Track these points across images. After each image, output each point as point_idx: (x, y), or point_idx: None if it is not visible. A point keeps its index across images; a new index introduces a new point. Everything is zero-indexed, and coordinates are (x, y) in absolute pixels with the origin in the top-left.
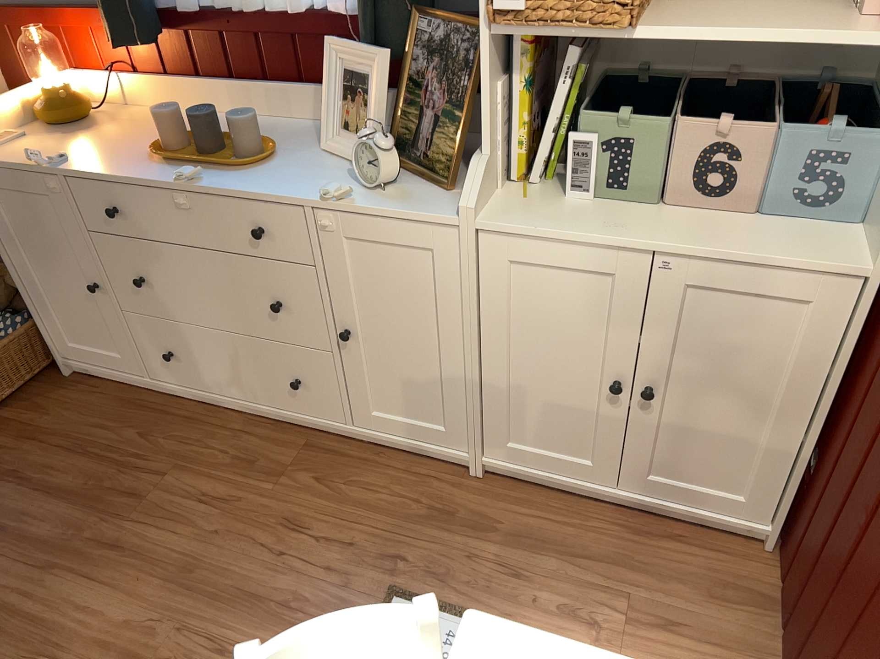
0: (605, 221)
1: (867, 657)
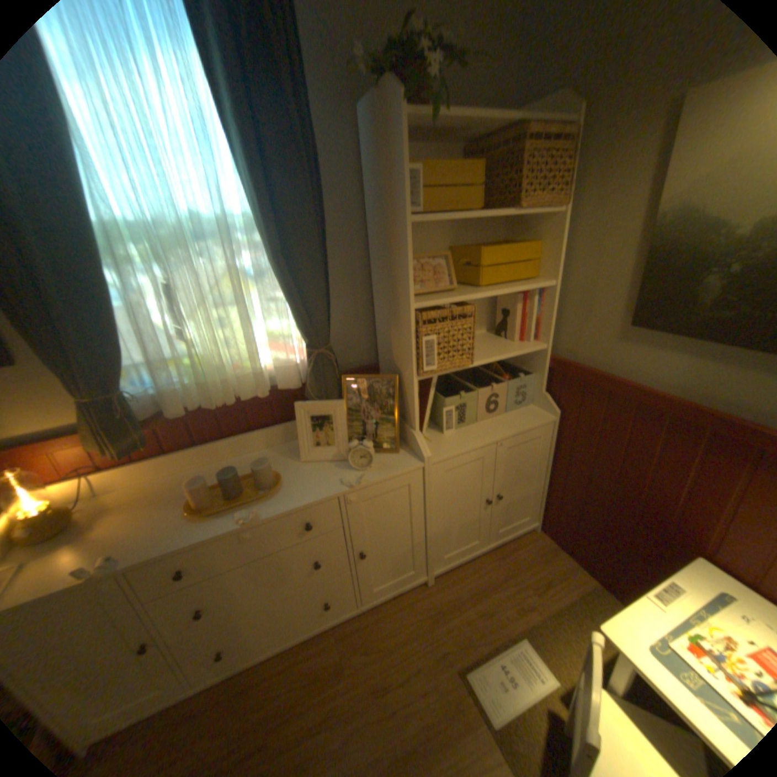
0: (470, 435)
1: (660, 540)
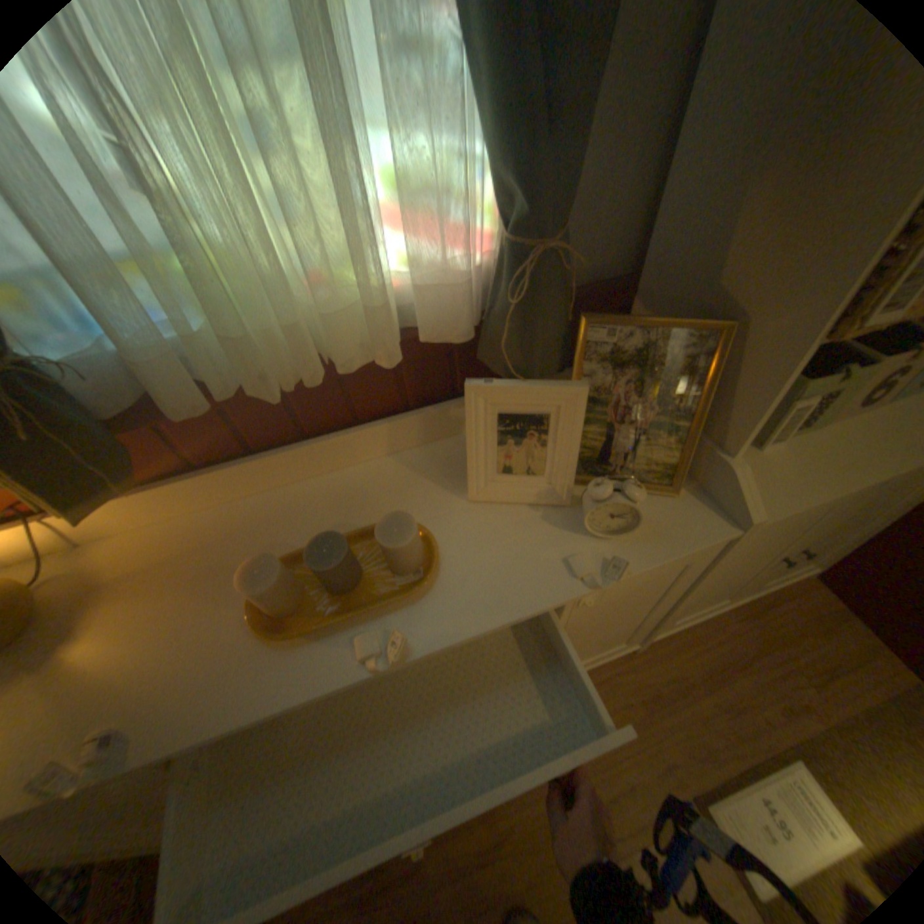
0: (829, 460)
1: None
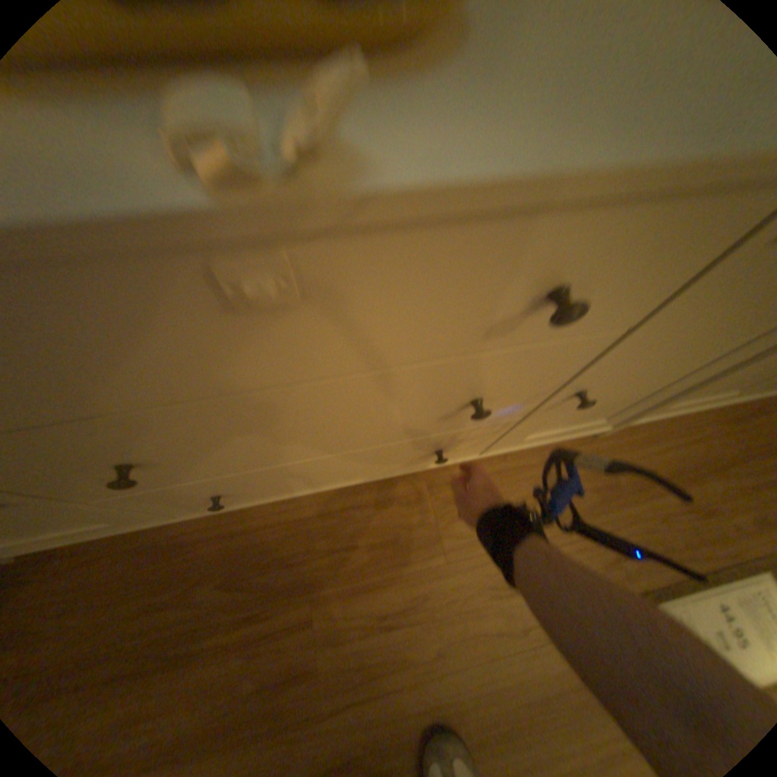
0: None
1: None
